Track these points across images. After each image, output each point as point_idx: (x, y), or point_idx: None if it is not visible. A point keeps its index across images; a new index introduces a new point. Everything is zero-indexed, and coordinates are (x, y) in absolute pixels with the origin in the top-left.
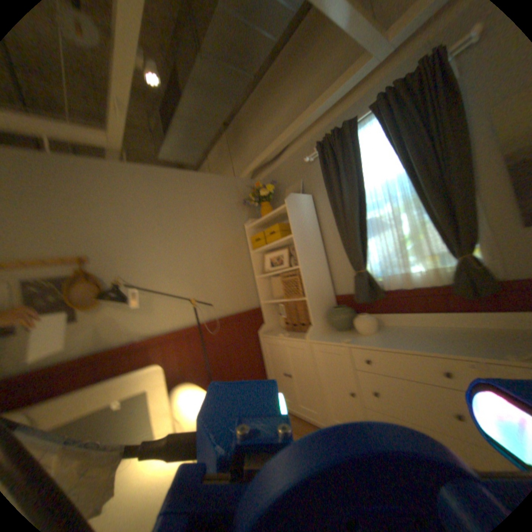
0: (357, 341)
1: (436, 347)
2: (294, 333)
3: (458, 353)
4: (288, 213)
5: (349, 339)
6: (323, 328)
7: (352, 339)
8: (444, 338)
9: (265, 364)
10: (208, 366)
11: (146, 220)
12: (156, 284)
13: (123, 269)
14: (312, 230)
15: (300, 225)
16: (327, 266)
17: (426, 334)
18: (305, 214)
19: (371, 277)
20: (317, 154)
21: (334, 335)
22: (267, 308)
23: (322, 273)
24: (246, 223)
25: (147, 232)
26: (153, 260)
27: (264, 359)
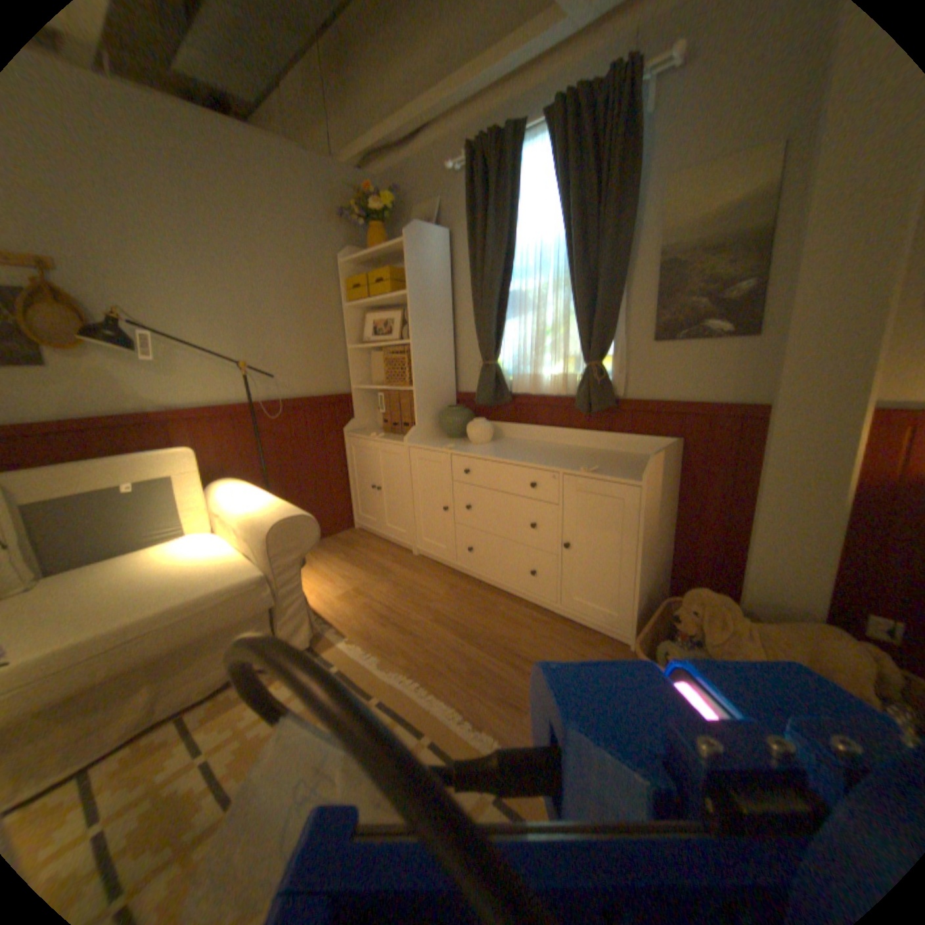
0: (460, 449)
1: (532, 459)
2: (391, 435)
3: (545, 465)
4: (404, 254)
5: (451, 445)
6: (429, 432)
7: (454, 446)
8: (547, 453)
9: (347, 472)
10: (261, 462)
11: (156, 210)
12: (178, 327)
13: (118, 292)
14: (439, 290)
15: (420, 278)
16: (452, 349)
17: (535, 449)
18: (431, 262)
19: (498, 373)
20: (466, 161)
21: (440, 441)
22: (359, 396)
23: (442, 358)
24: (340, 251)
25: (160, 232)
26: (171, 286)
27: (347, 466)
